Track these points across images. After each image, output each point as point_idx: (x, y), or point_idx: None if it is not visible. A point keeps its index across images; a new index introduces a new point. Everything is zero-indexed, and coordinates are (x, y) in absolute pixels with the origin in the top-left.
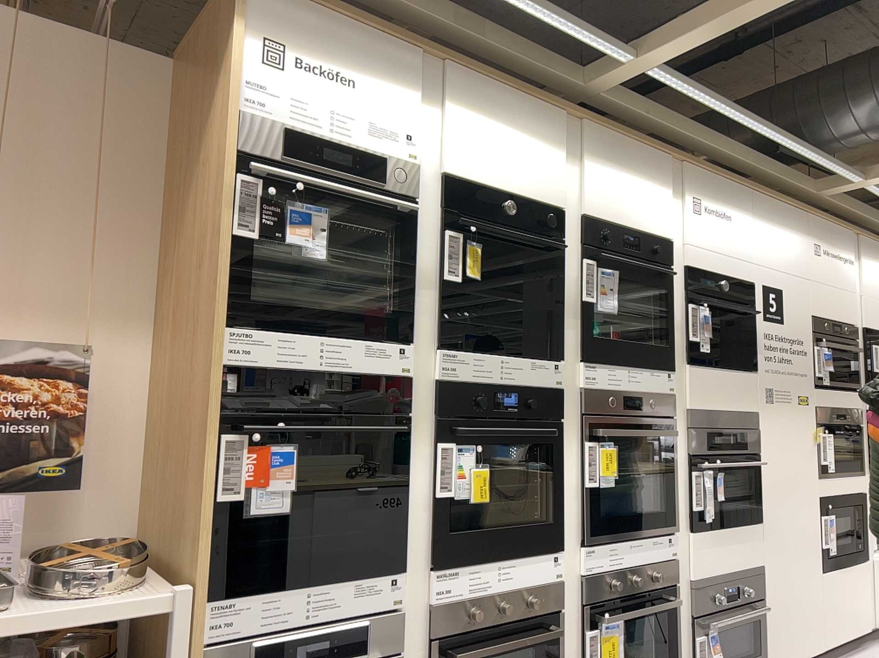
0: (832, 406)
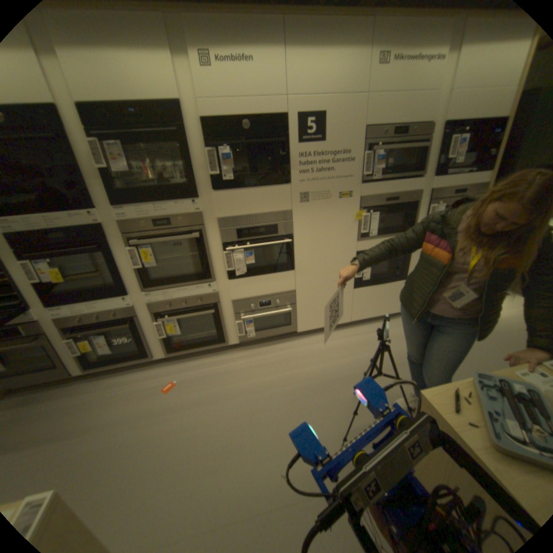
0: (385, 194)
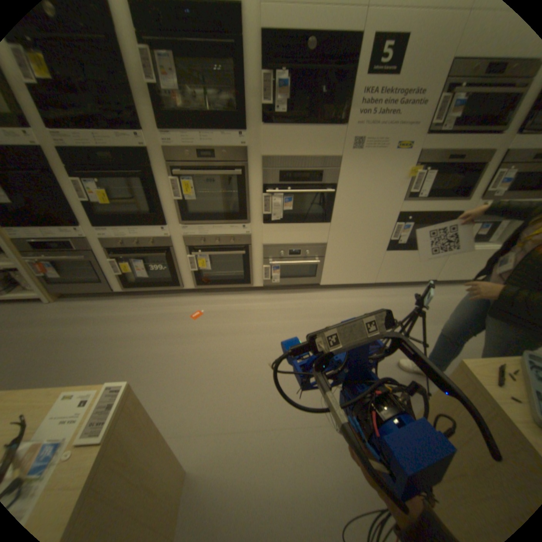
0: (451, 150)
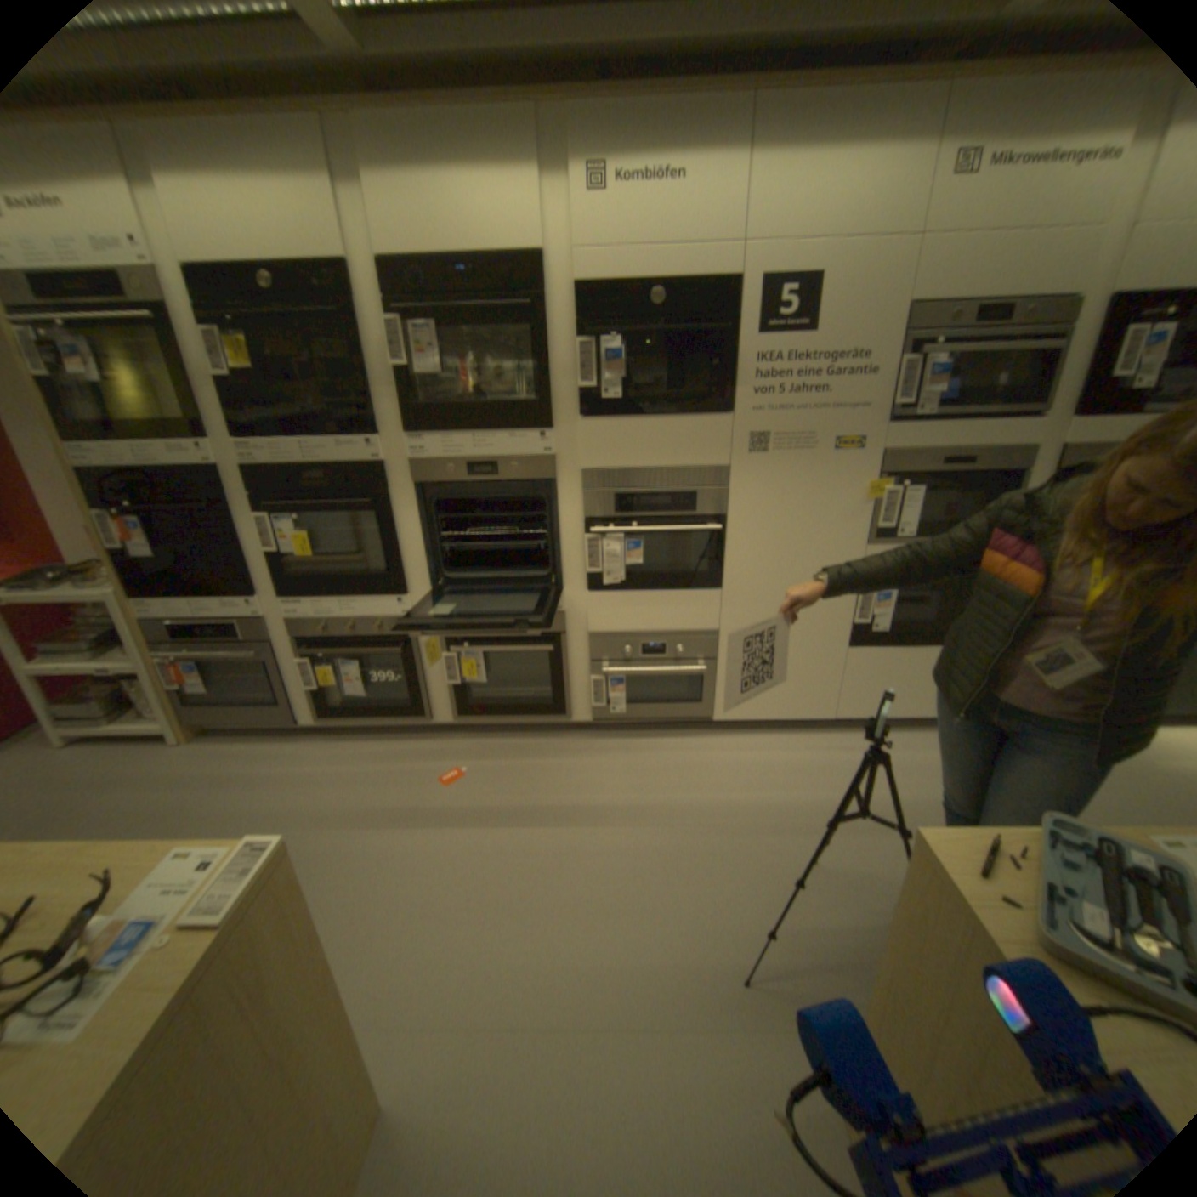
0: (944, 448)
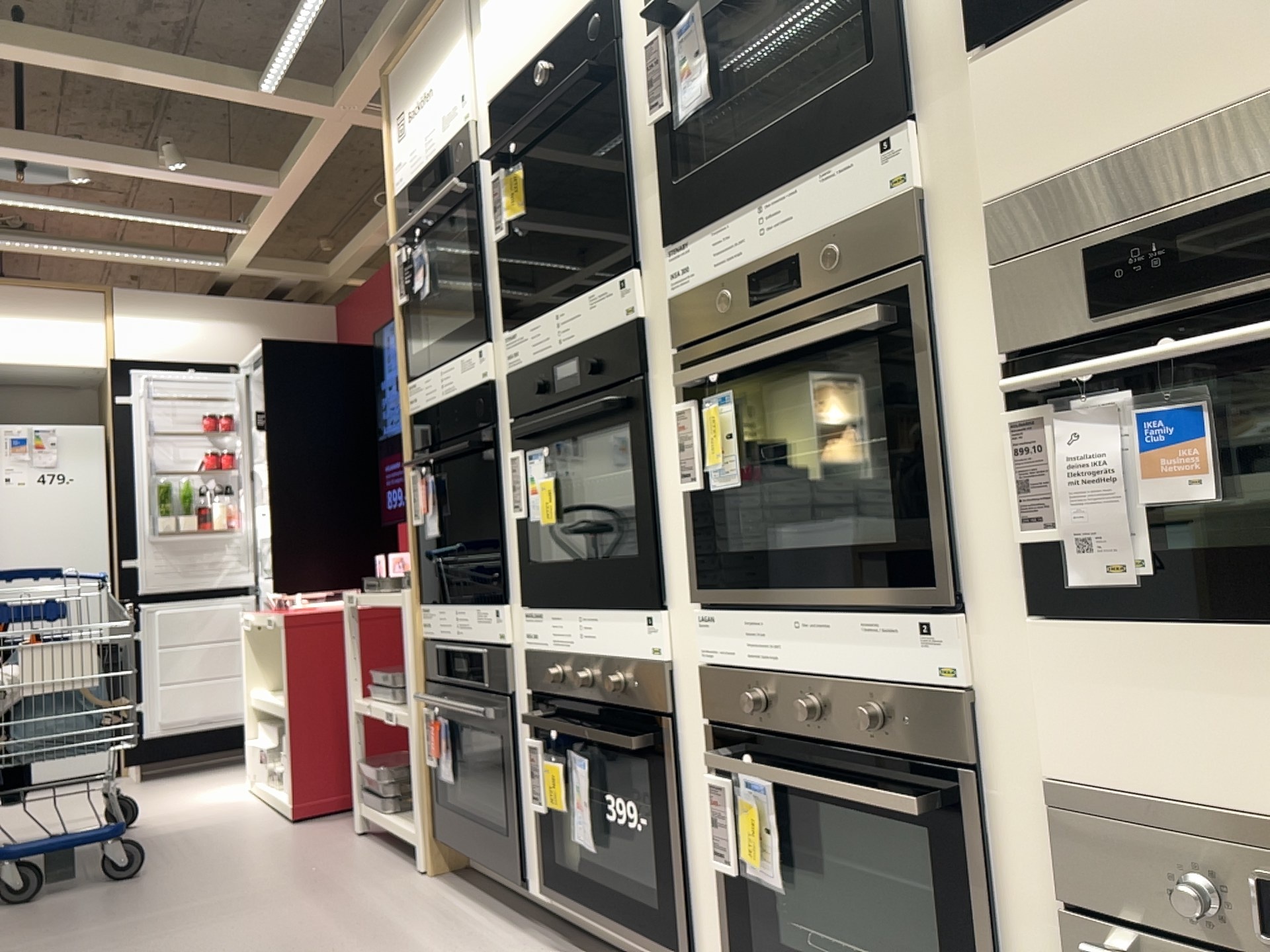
0: None
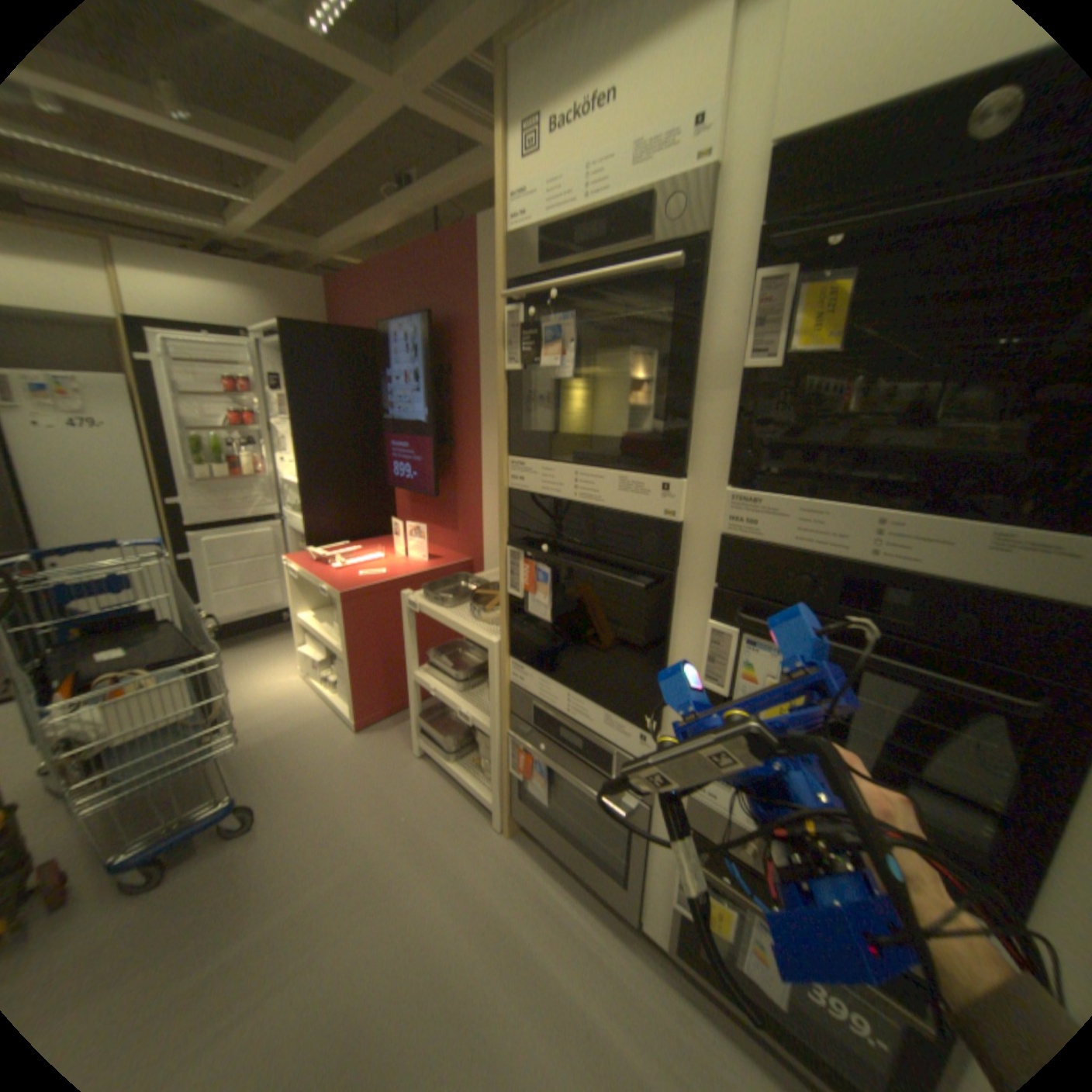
0: None
